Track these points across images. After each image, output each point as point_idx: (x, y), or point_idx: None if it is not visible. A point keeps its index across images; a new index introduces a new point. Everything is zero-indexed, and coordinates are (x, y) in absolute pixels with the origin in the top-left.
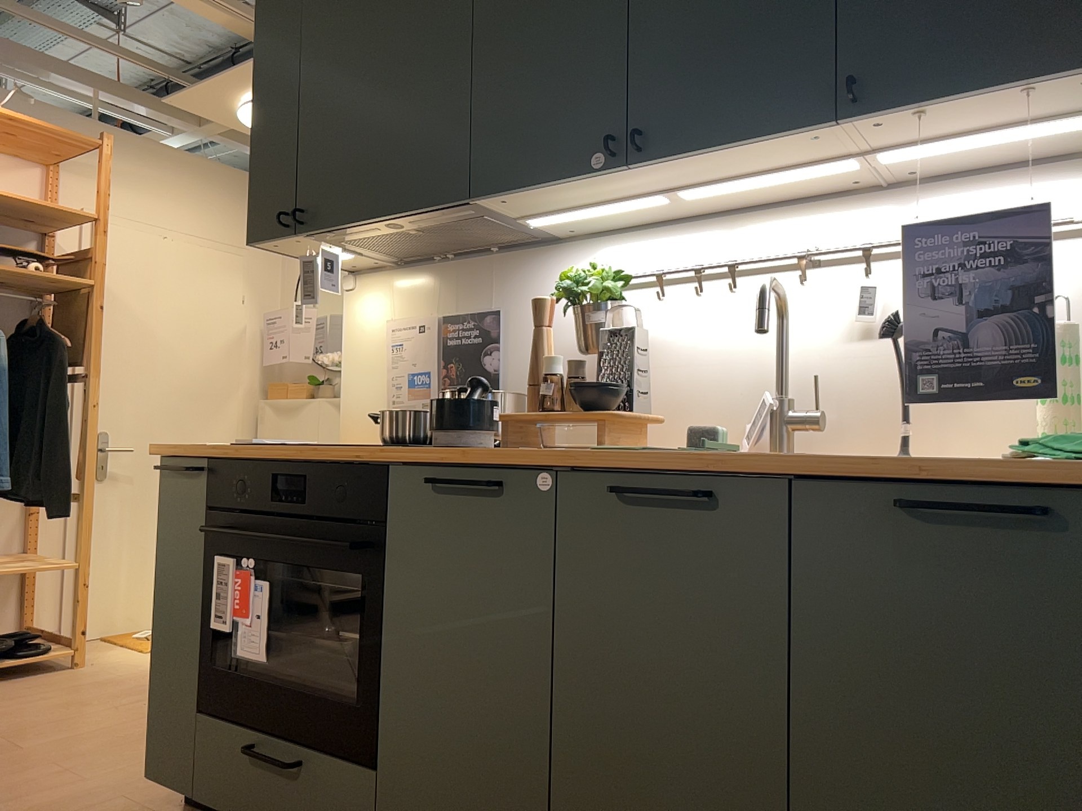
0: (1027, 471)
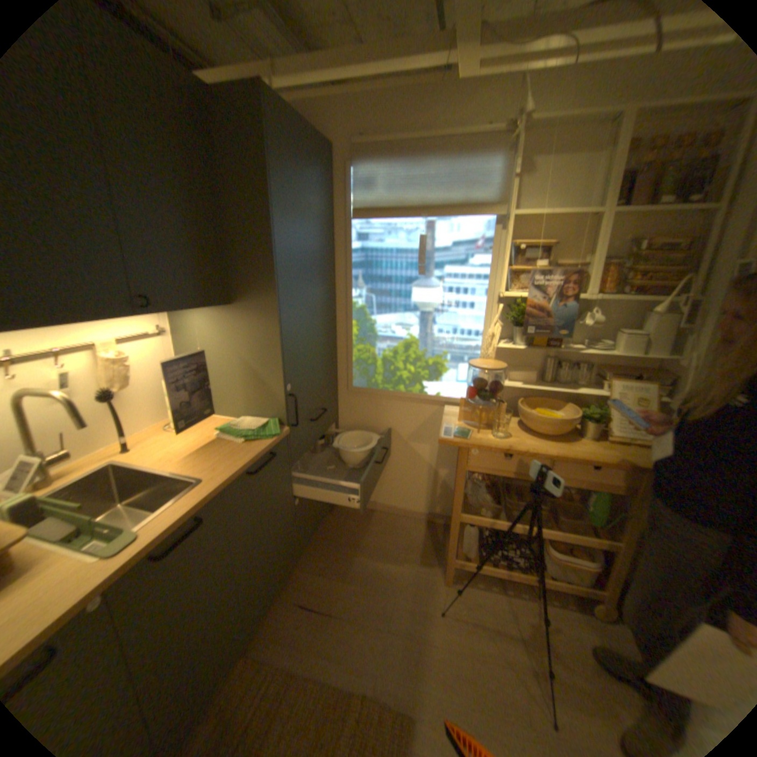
0: (270, 447)
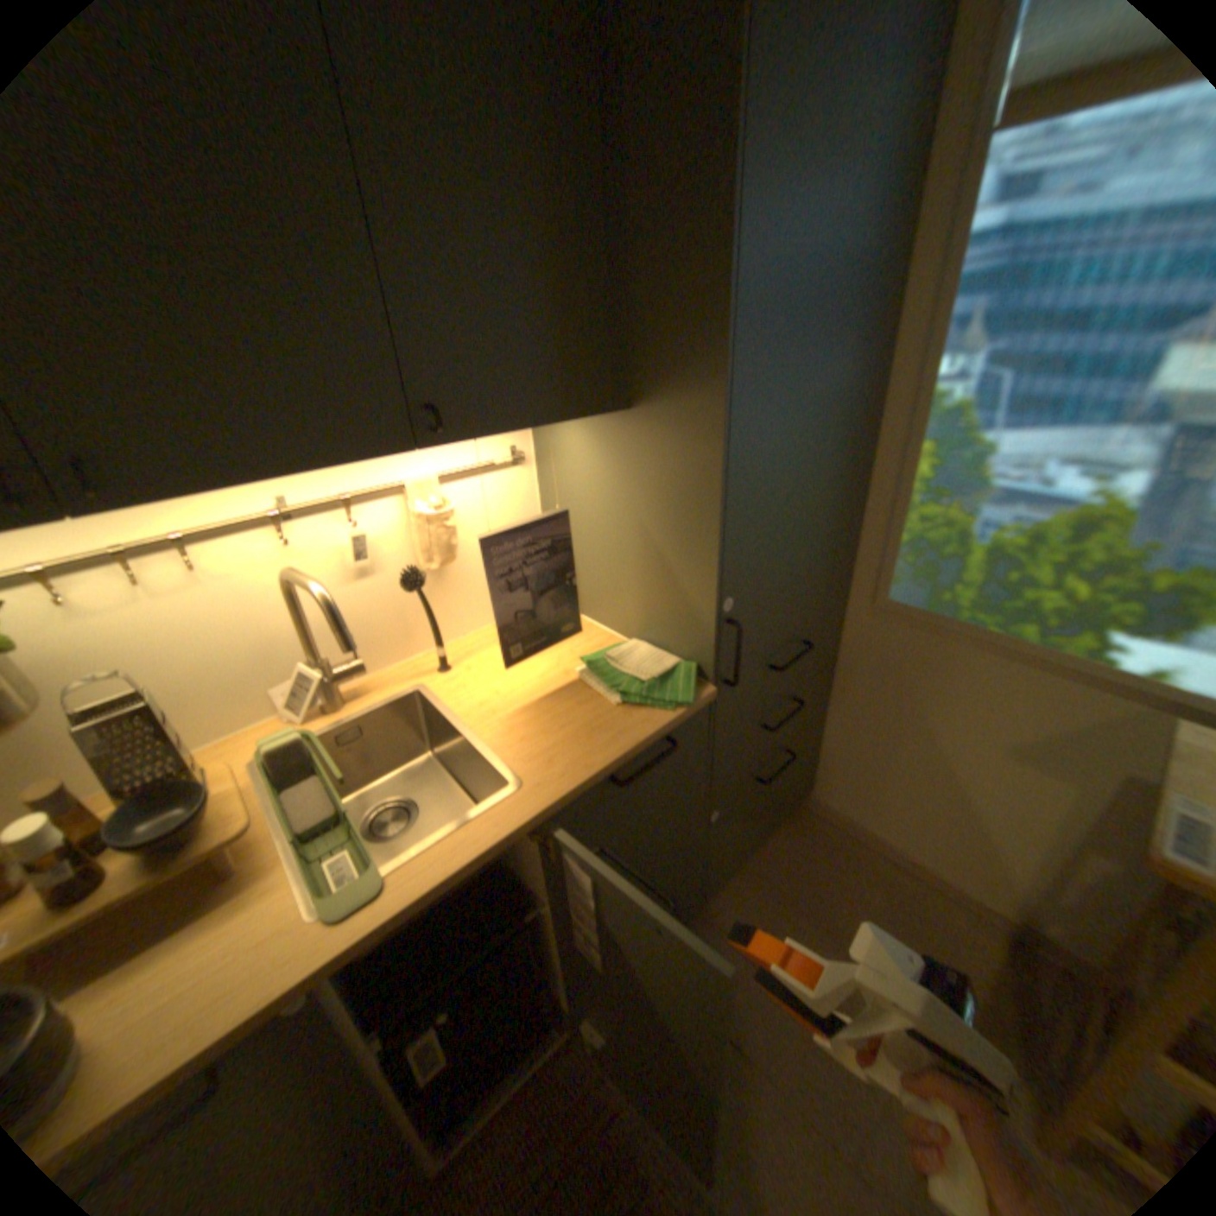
0: (666, 730)
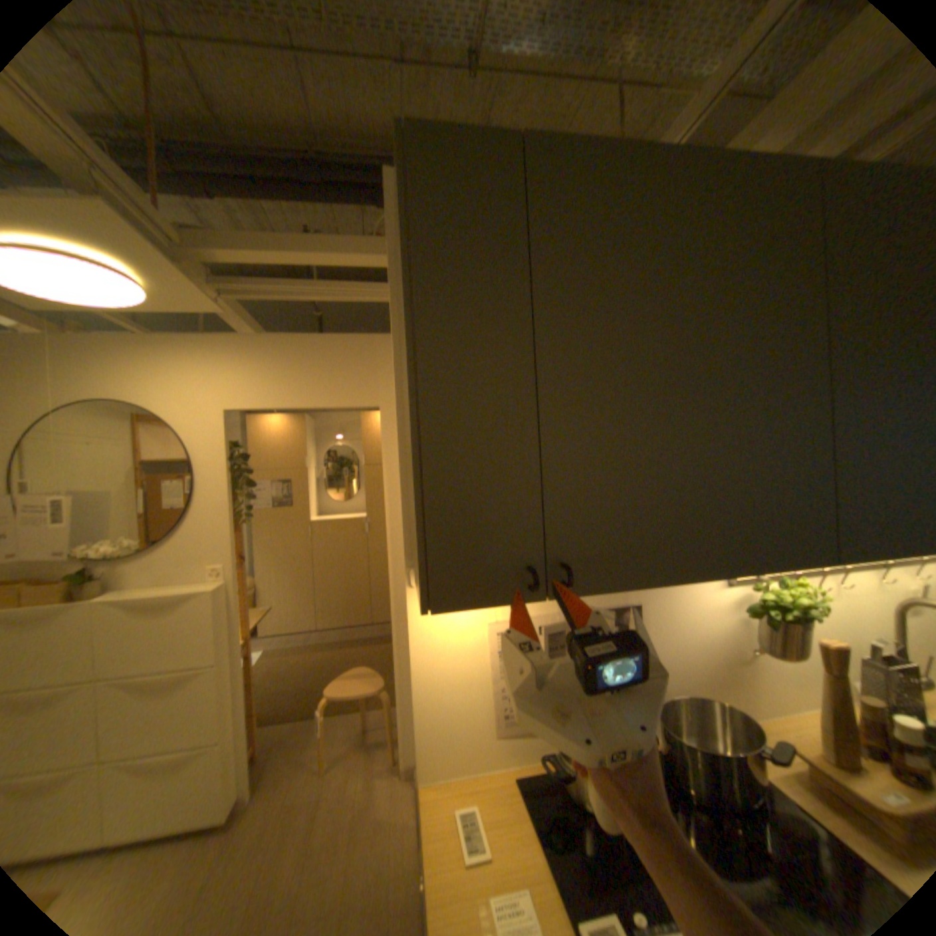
0: None
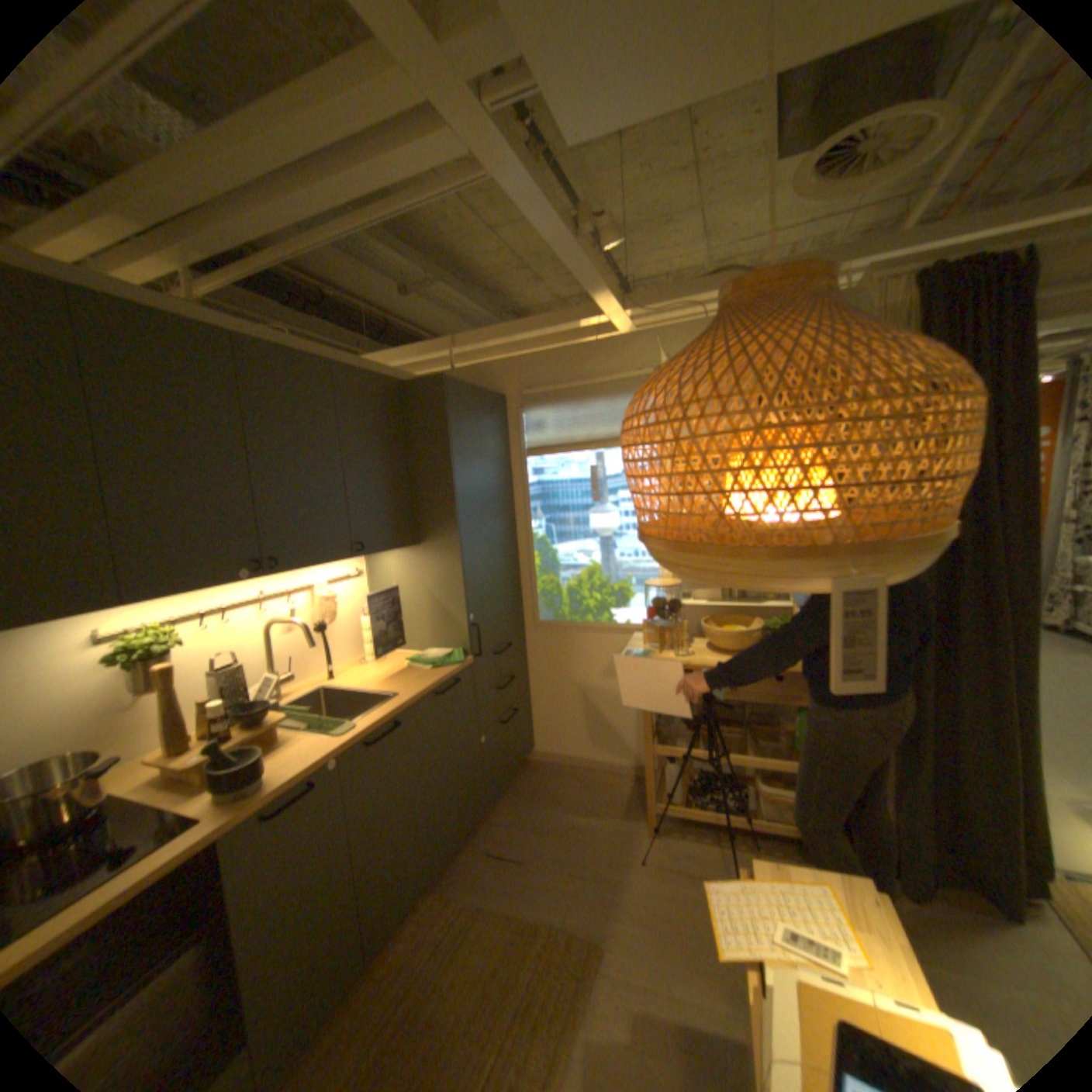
0: (454, 673)
